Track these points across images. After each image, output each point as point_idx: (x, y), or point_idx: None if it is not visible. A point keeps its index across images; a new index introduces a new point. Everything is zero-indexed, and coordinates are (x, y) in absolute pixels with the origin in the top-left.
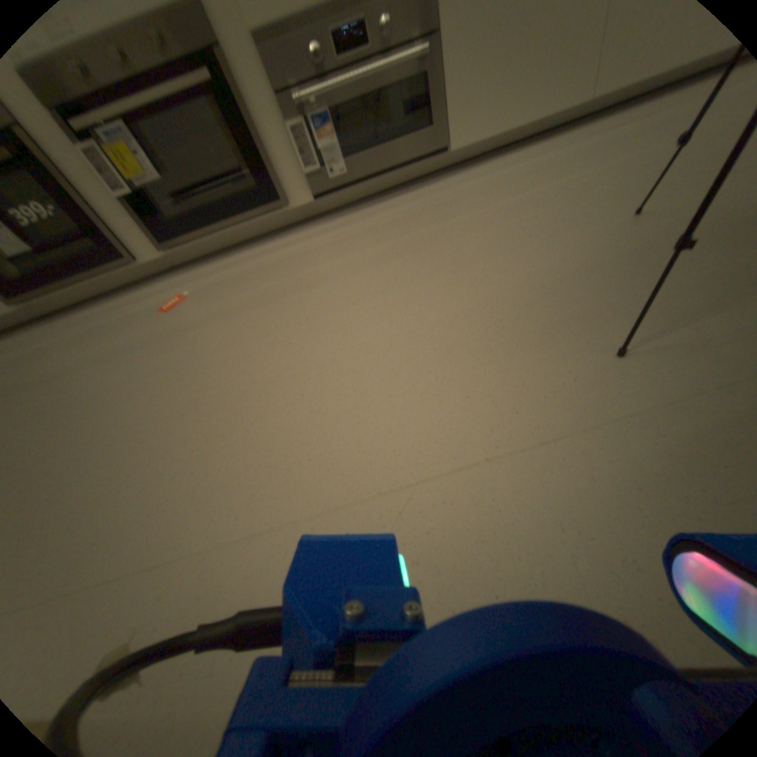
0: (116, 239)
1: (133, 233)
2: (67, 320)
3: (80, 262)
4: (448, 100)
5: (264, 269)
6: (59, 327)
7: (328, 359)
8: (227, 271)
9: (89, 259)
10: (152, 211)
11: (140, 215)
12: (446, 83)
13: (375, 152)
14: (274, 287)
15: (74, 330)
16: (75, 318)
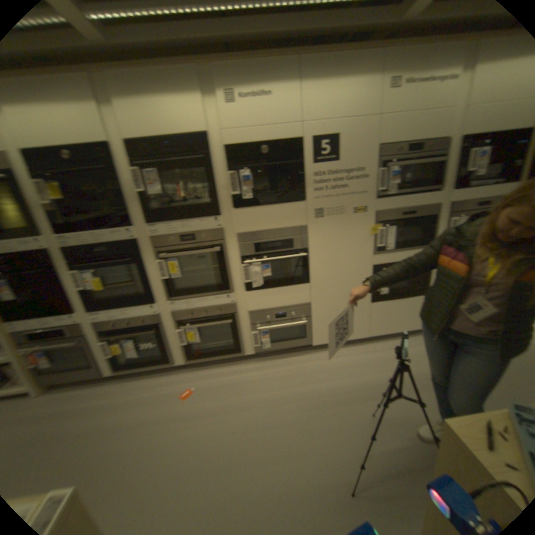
0: (169, 357)
1: (177, 356)
2: (129, 385)
3: (148, 361)
4: (312, 332)
5: (228, 387)
6: (125, 390)
7: (253, 463)
8: (210, 381)
9: (152, 361)
10: (189, 351)
11: (183, 351)
12: (312, 328)
13: (282, 343)
14: (232, 403)
15: (134, 396)
16: (133, 386)
